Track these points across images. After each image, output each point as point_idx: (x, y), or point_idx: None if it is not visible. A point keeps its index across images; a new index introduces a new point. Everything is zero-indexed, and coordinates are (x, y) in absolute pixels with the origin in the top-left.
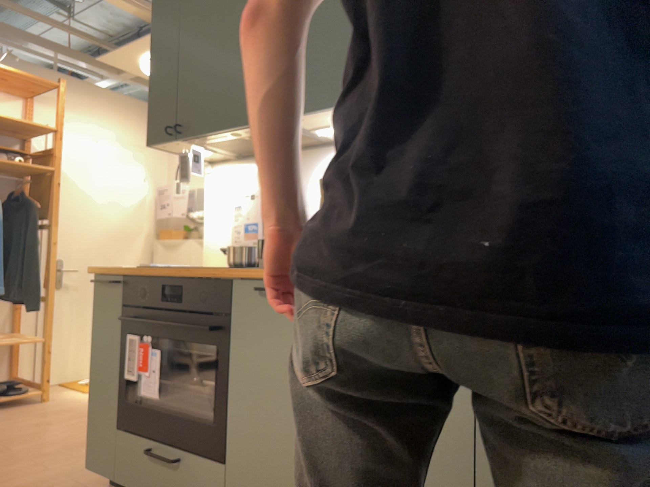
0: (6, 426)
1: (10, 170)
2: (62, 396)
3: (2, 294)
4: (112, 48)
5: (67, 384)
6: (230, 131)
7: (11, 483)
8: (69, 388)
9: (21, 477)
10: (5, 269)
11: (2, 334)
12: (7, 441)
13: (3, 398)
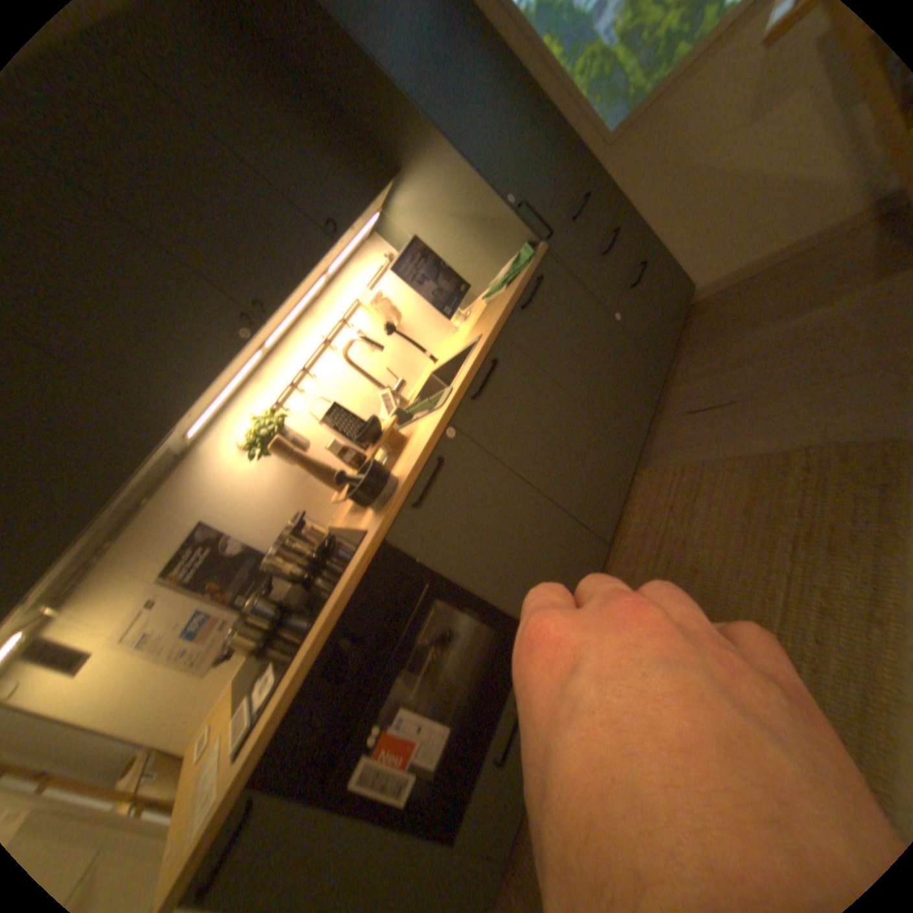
0: None
1: None
2: None
3: None
4: None
5: None
6: (92, 517)
7: None
8: None
9: None
10: None
11: None
12: None
13: None
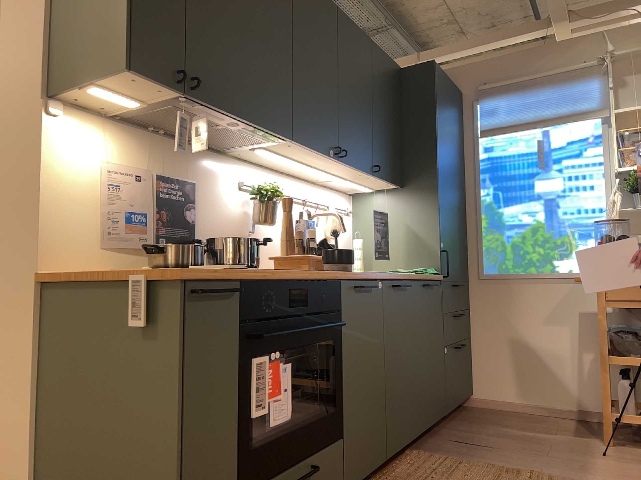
0: None
1: None
2: None
3: None
4: None
5: None
6: (244, 122)
7: None
8: None
9: None
10: None
11: None
12: None
13: None
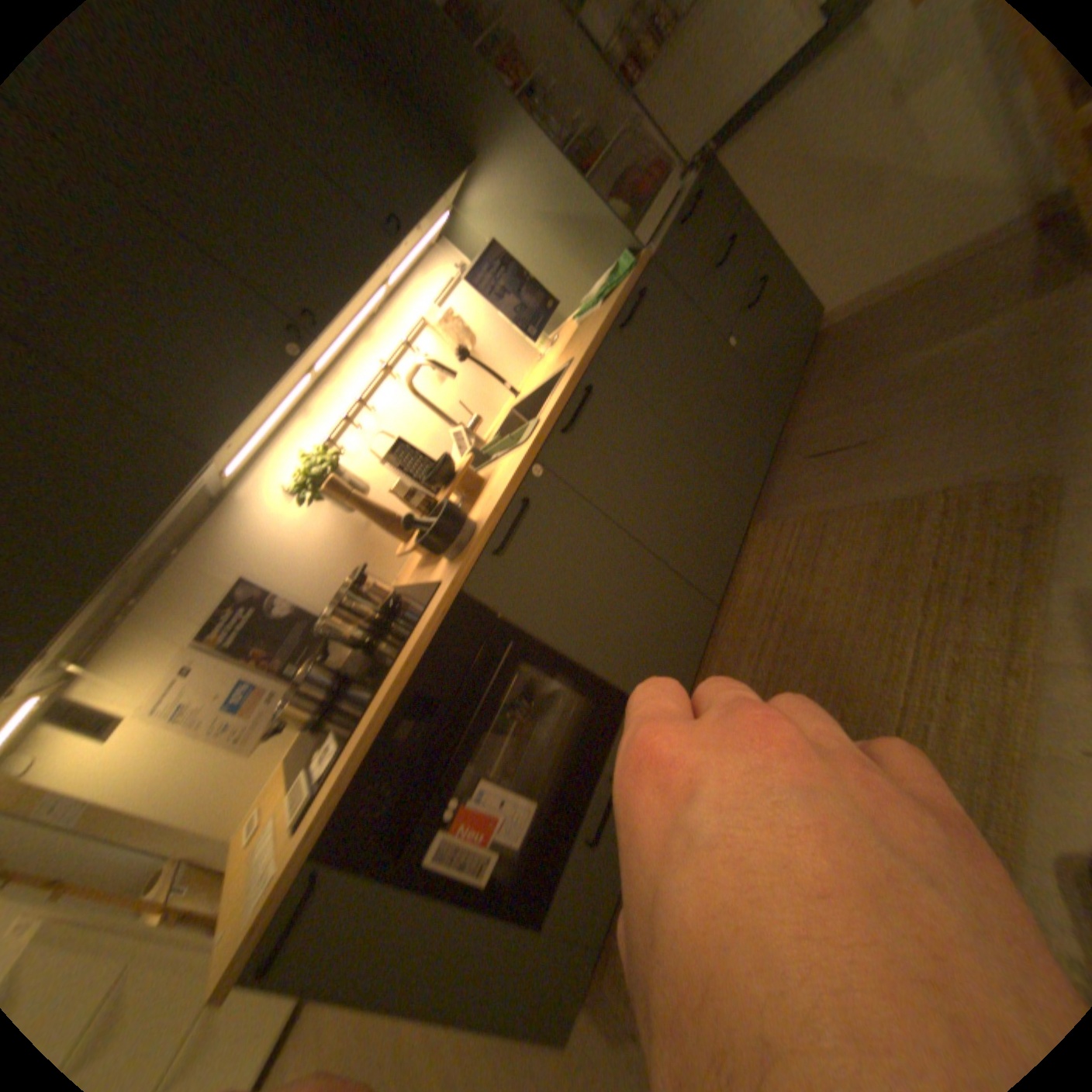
0: None
1: None
2: None
3: None
4: None
5: None
6: (119, 562)
7: None
8: None
9: None
10: None
11: None
12: None
13: None
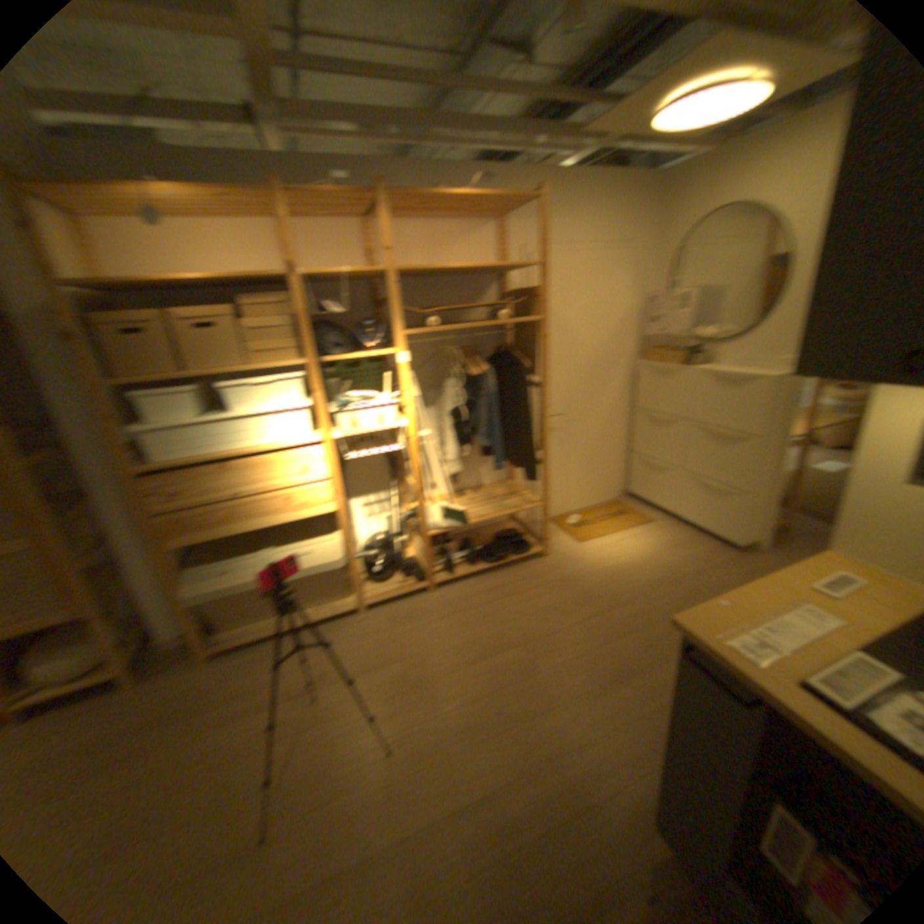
0: (526, 605)
1: (493, 323)
2: (561, 545)
3: (501, 452)
4: (603, 95)
5: (560, 522)
6: None
7: (562, 766)
8: (563, 529)
9: (569, 750)
10: (500, 428)
11: (504, 485)
12: (535, 644)
13: (515, 557)
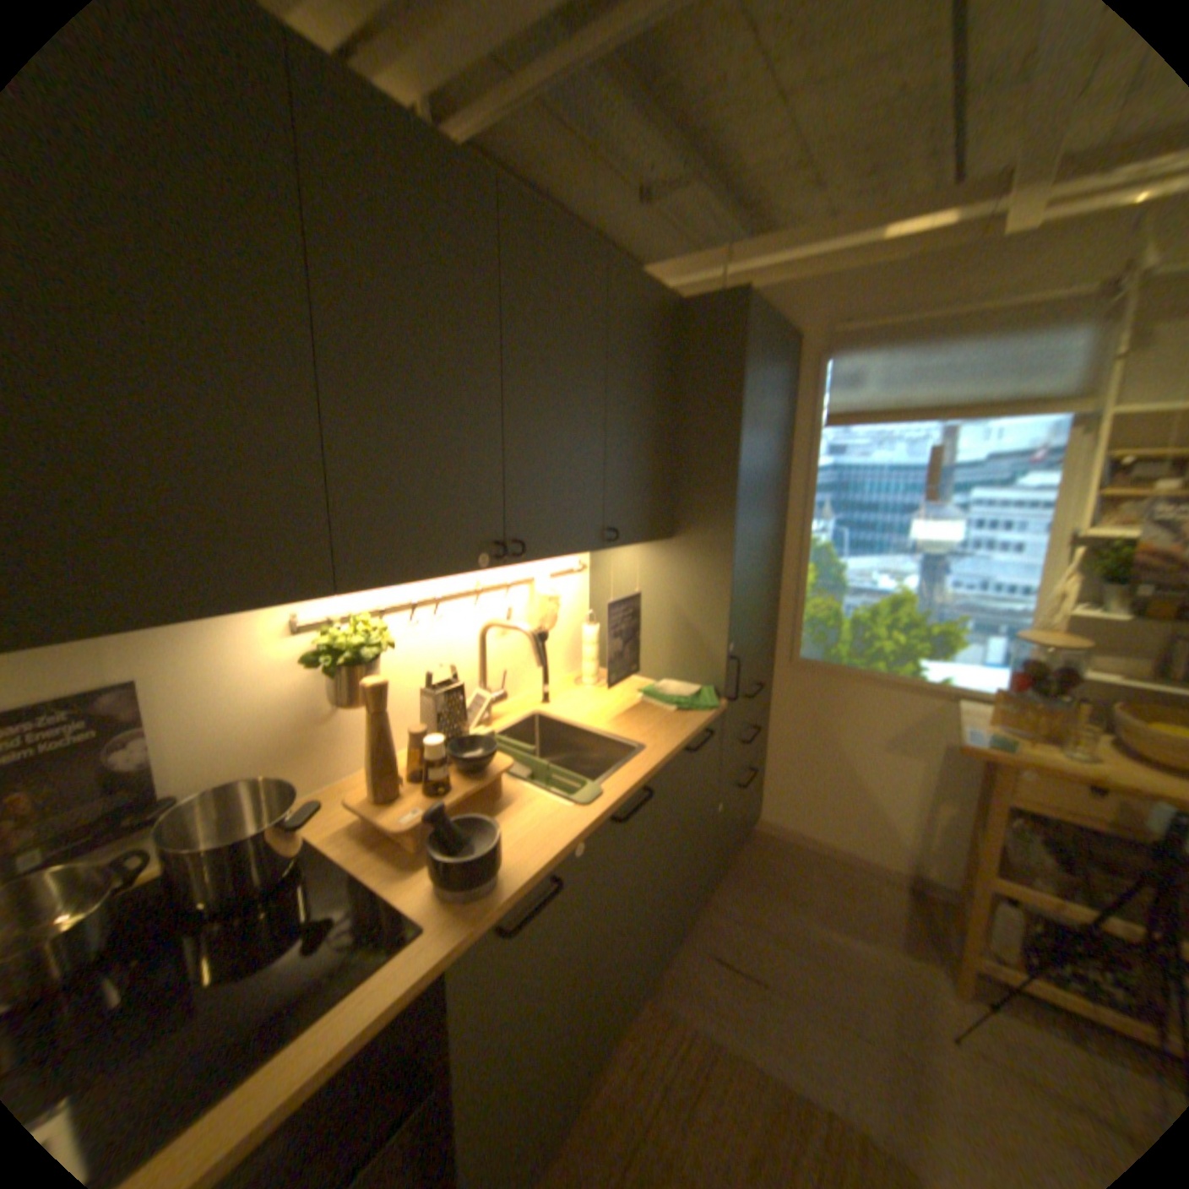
0: None
1: None
2: None
3: None
4: None
5: None
6: (102, 632)
7: None
8: None
9: None
10: None
11: None
12: None
13: None
